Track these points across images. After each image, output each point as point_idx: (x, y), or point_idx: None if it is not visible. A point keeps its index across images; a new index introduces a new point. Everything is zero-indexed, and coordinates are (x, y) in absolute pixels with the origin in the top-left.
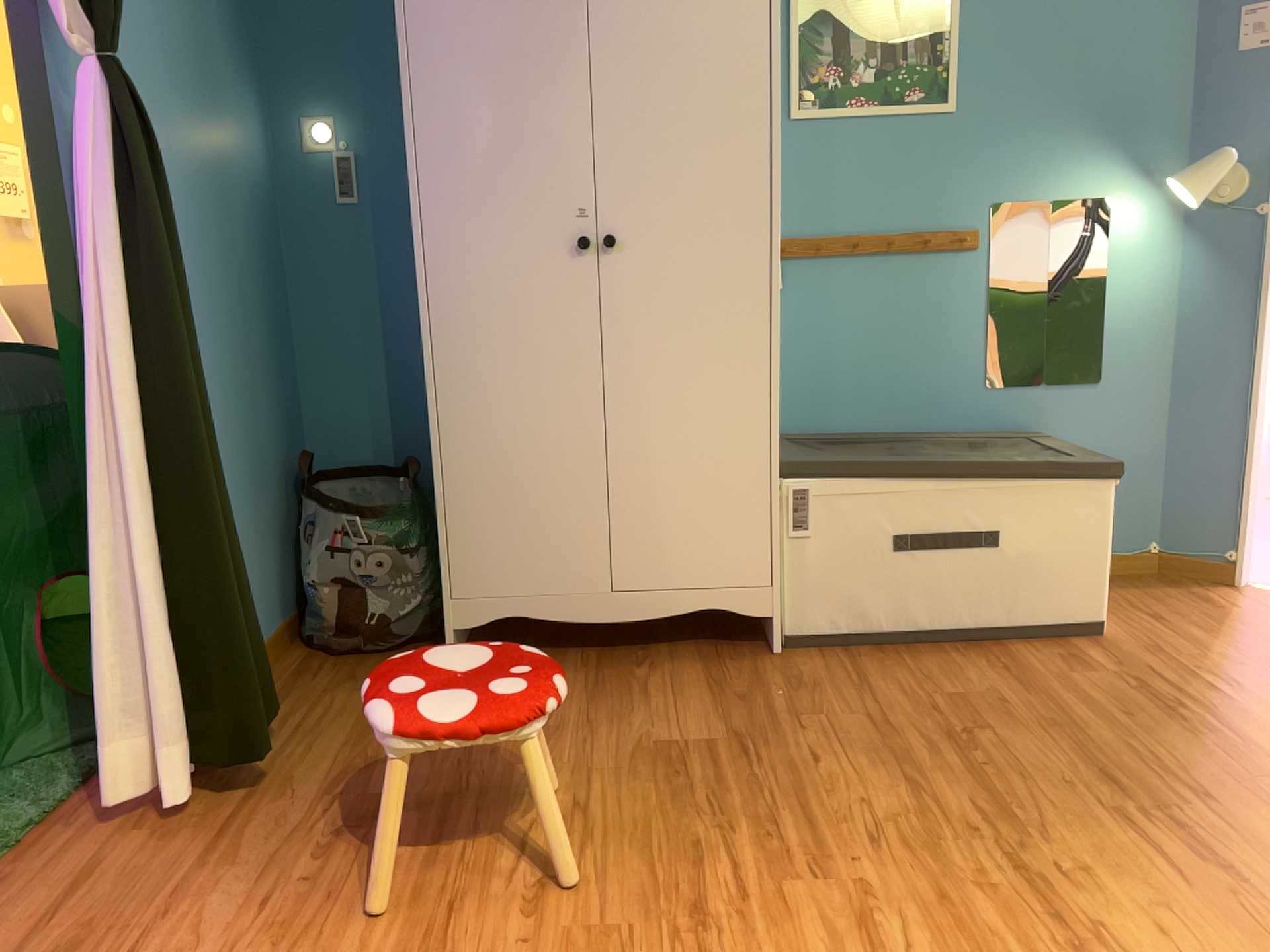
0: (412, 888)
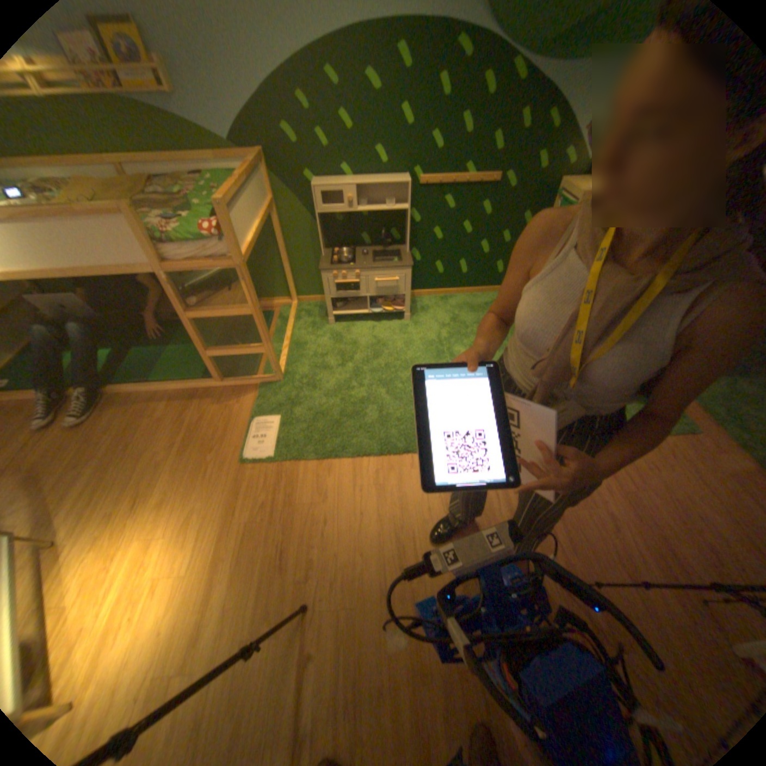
0: (655, 531)
